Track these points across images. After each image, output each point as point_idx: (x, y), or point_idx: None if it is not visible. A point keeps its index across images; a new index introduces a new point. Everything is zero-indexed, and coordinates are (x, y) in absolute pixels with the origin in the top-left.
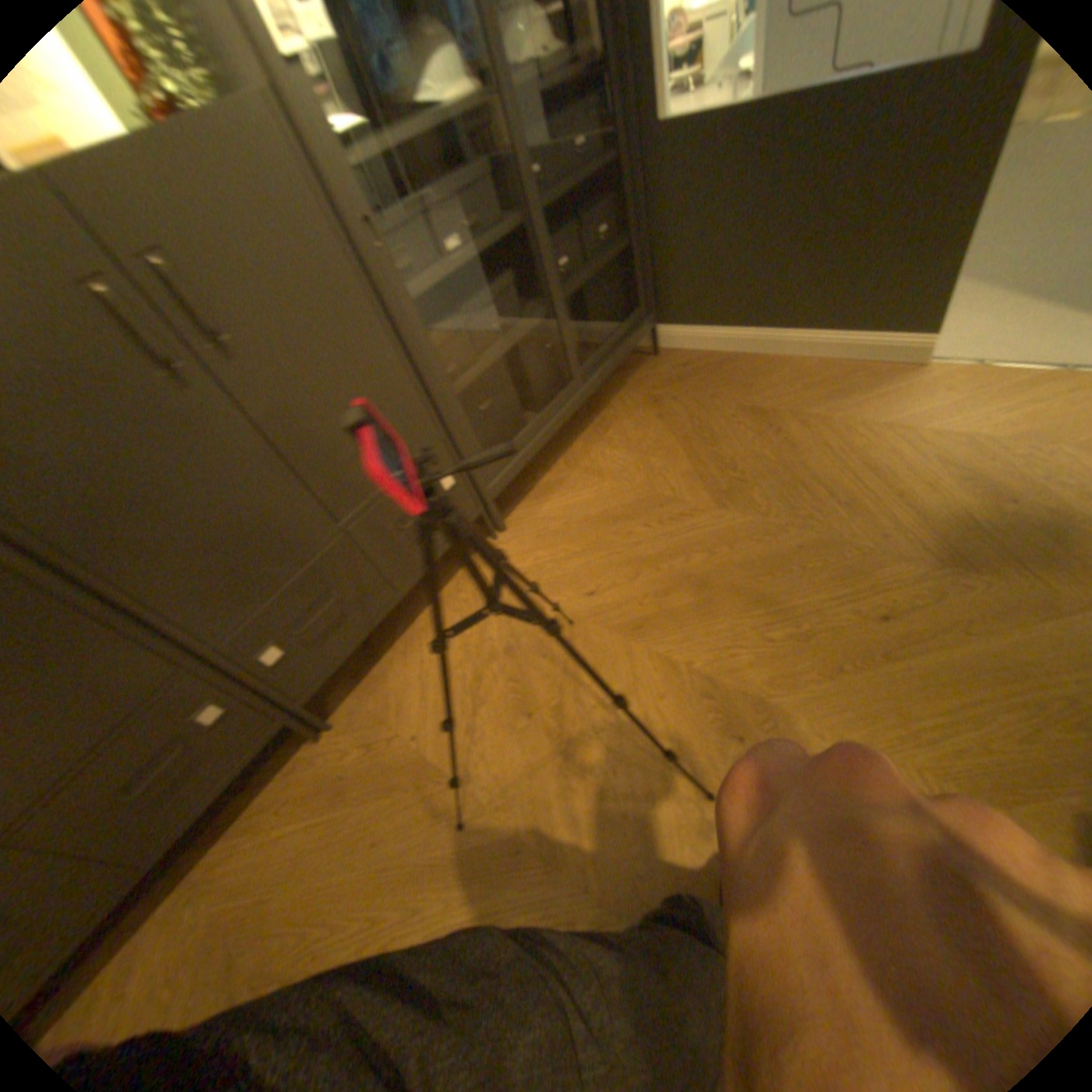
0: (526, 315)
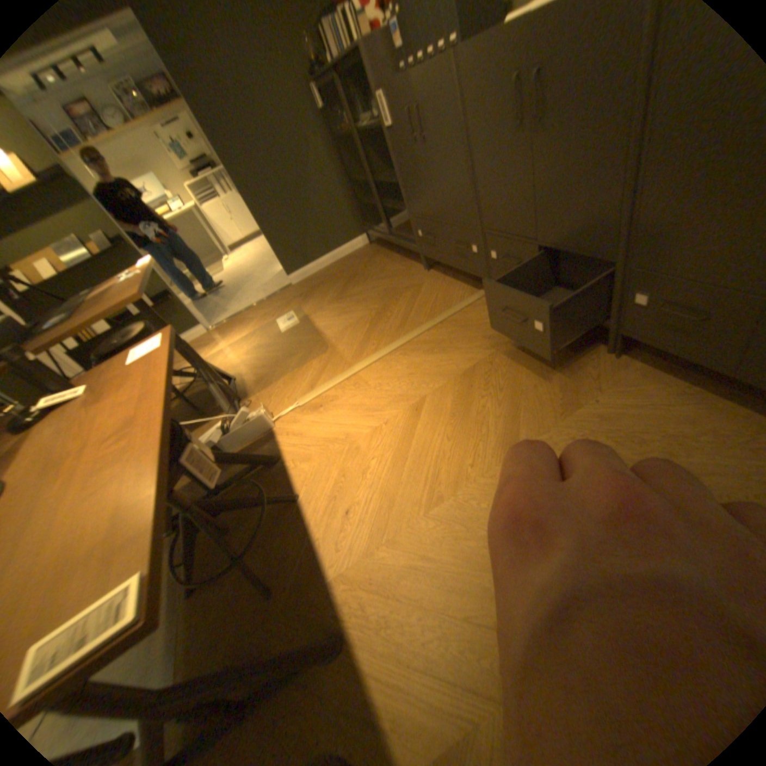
0: None
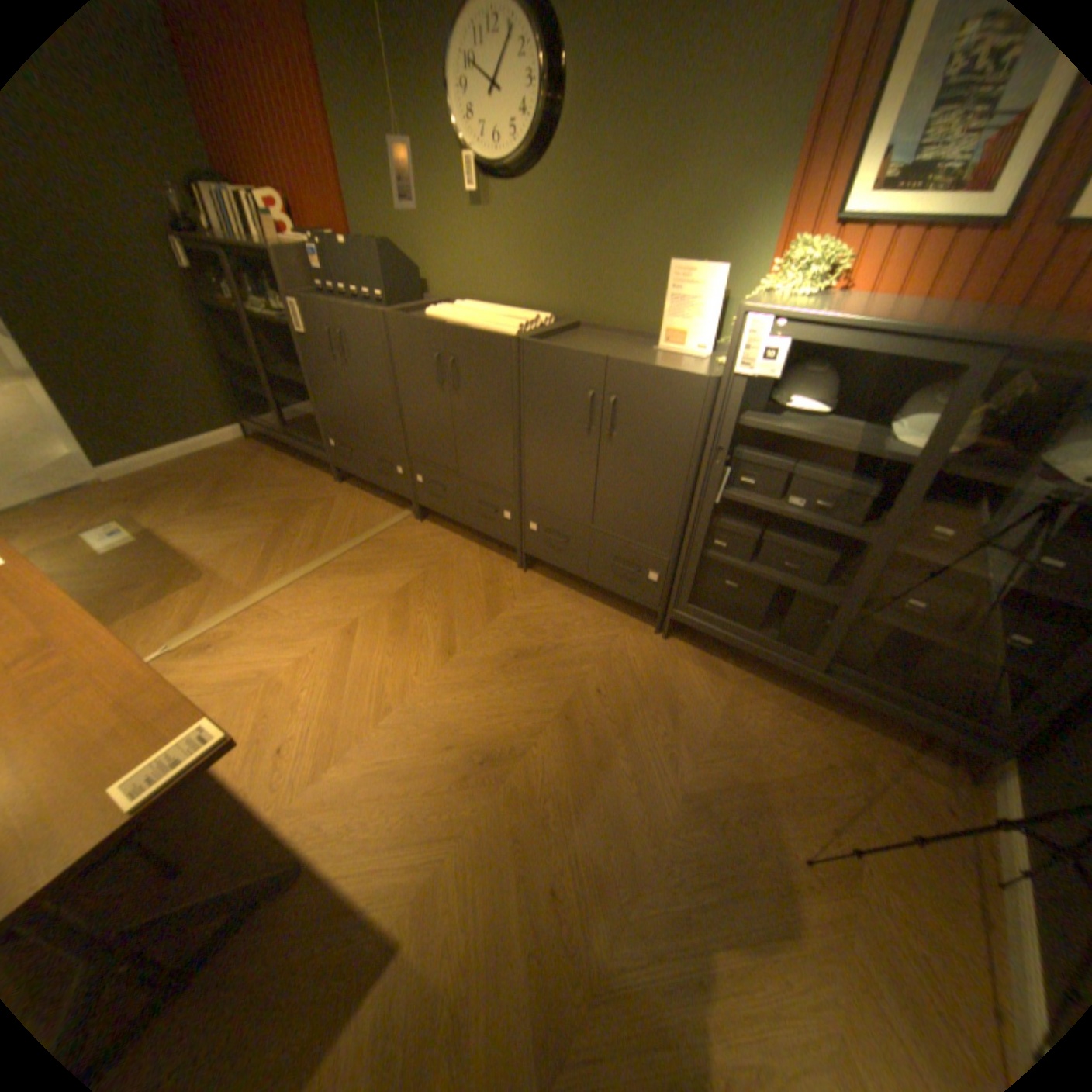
0: (825, 588)
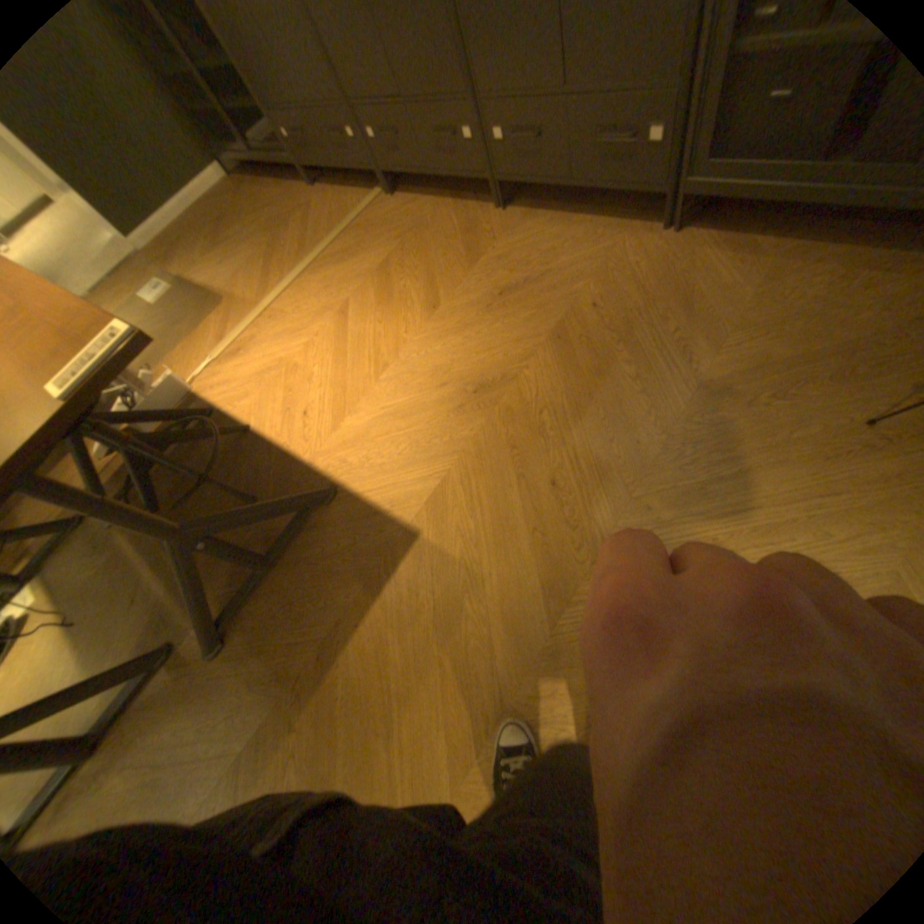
0: None
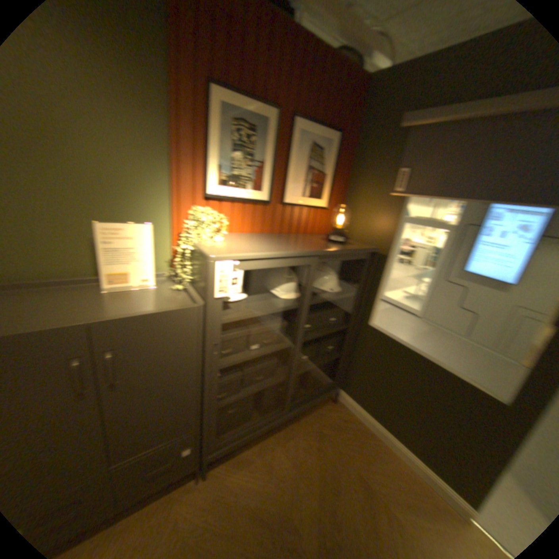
0: (273, 374)
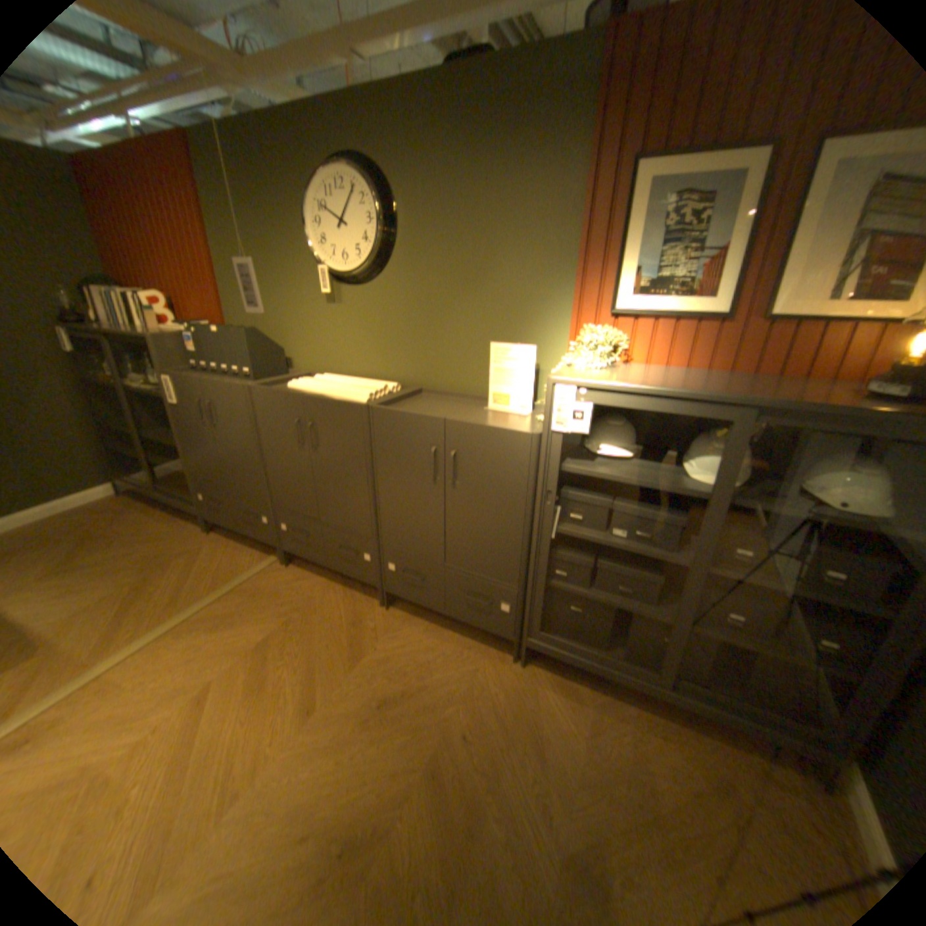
0: (657, 608)
